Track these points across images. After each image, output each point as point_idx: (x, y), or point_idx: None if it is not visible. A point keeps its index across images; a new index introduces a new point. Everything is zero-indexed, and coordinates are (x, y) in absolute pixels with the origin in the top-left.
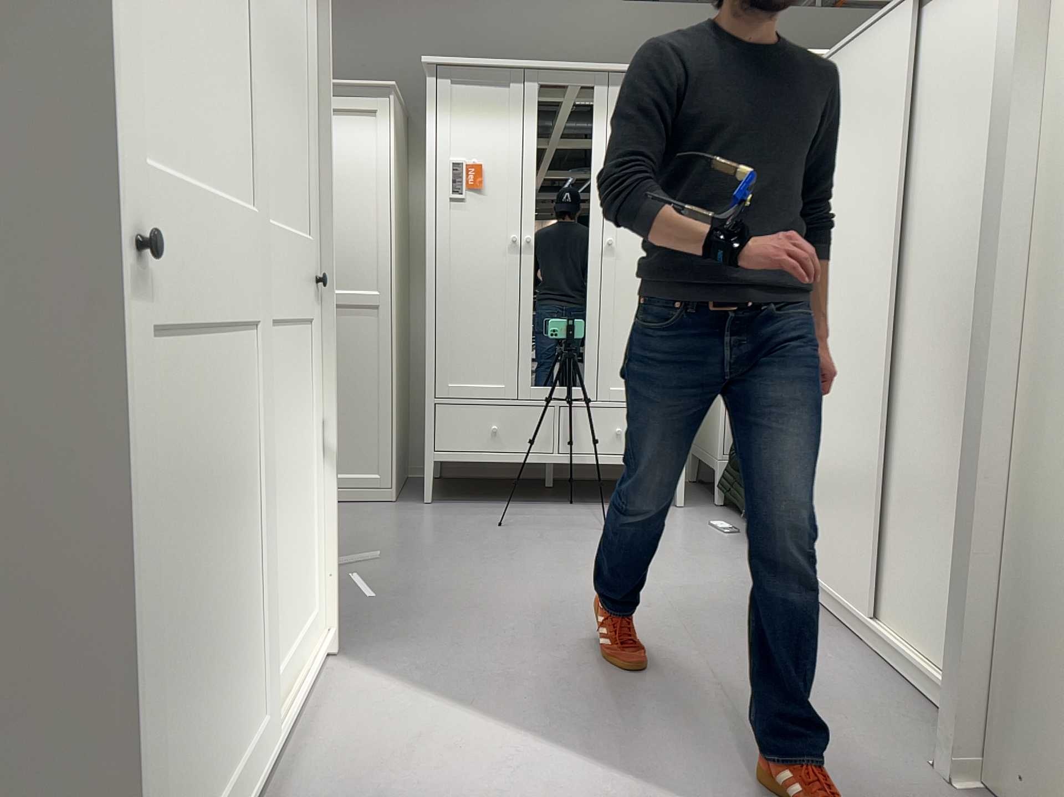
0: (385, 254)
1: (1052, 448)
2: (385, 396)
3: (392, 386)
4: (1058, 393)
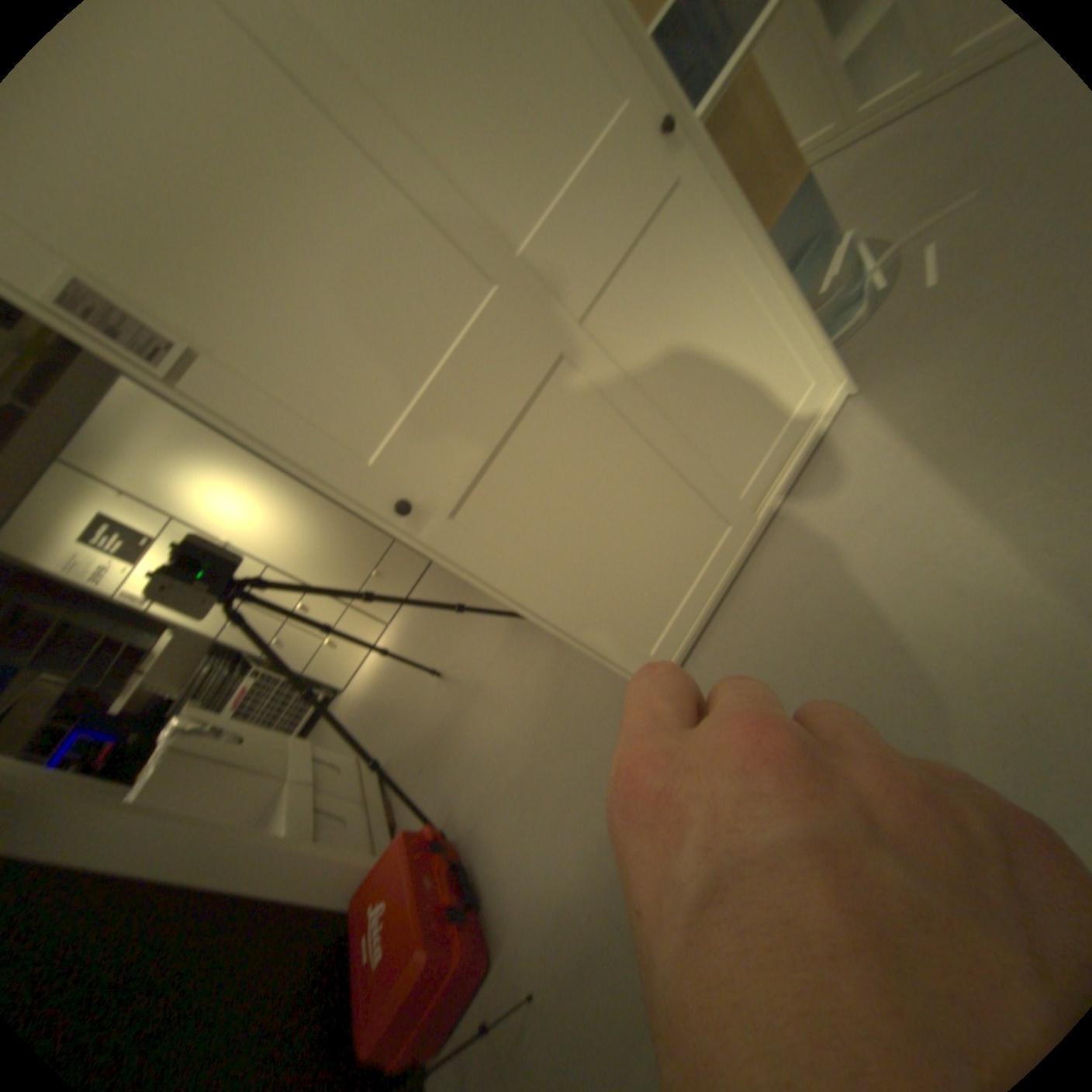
0: None
1: None
2: None
3: None
4: None
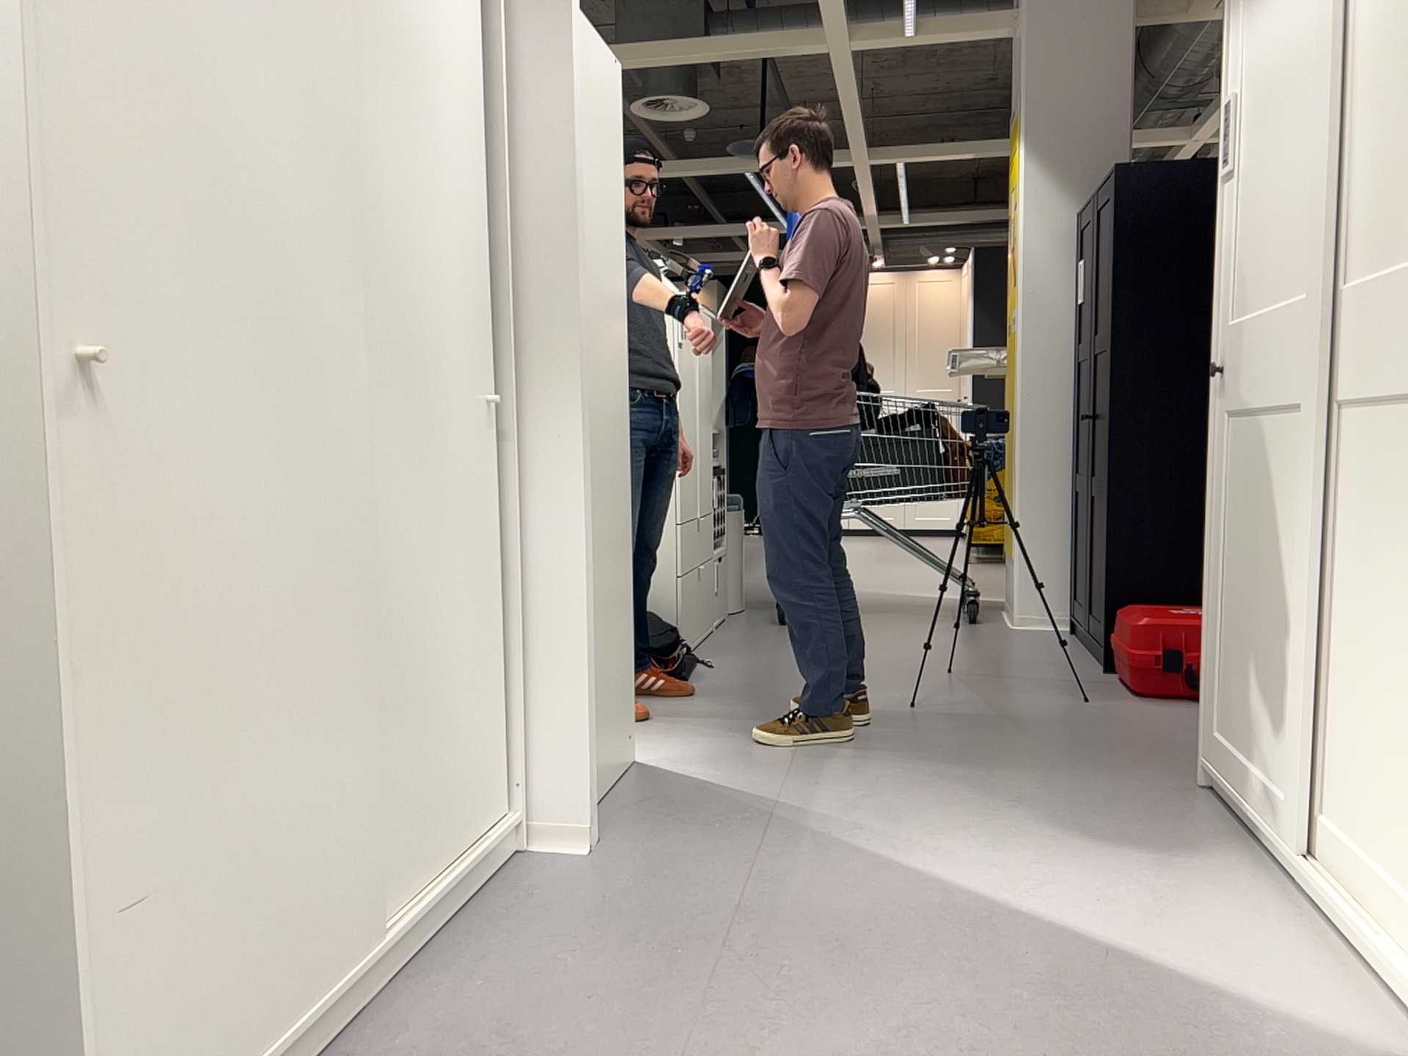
0: None
1: (584, 498)
2: None
3: None
4: (584, 455)
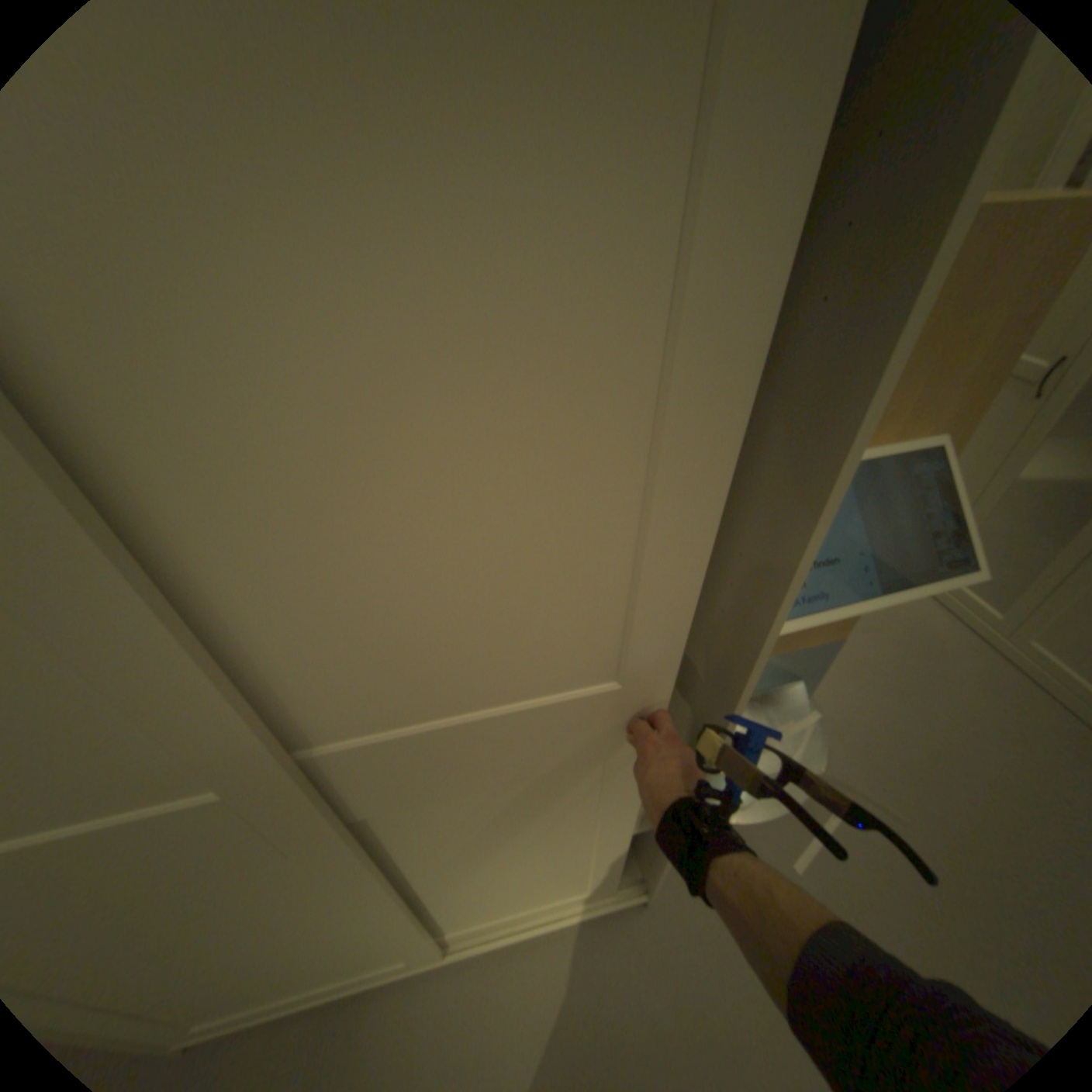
0: None
1: None
2: None
3: None
4: None
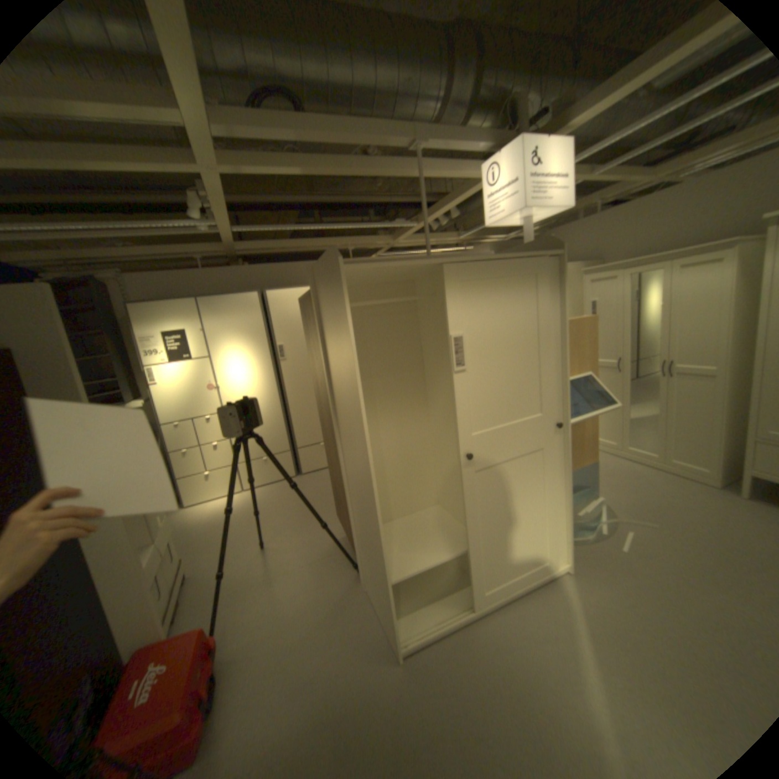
0: (723, 348)
1: None
2: (716, 430)
3: (722, 425)
4: None
